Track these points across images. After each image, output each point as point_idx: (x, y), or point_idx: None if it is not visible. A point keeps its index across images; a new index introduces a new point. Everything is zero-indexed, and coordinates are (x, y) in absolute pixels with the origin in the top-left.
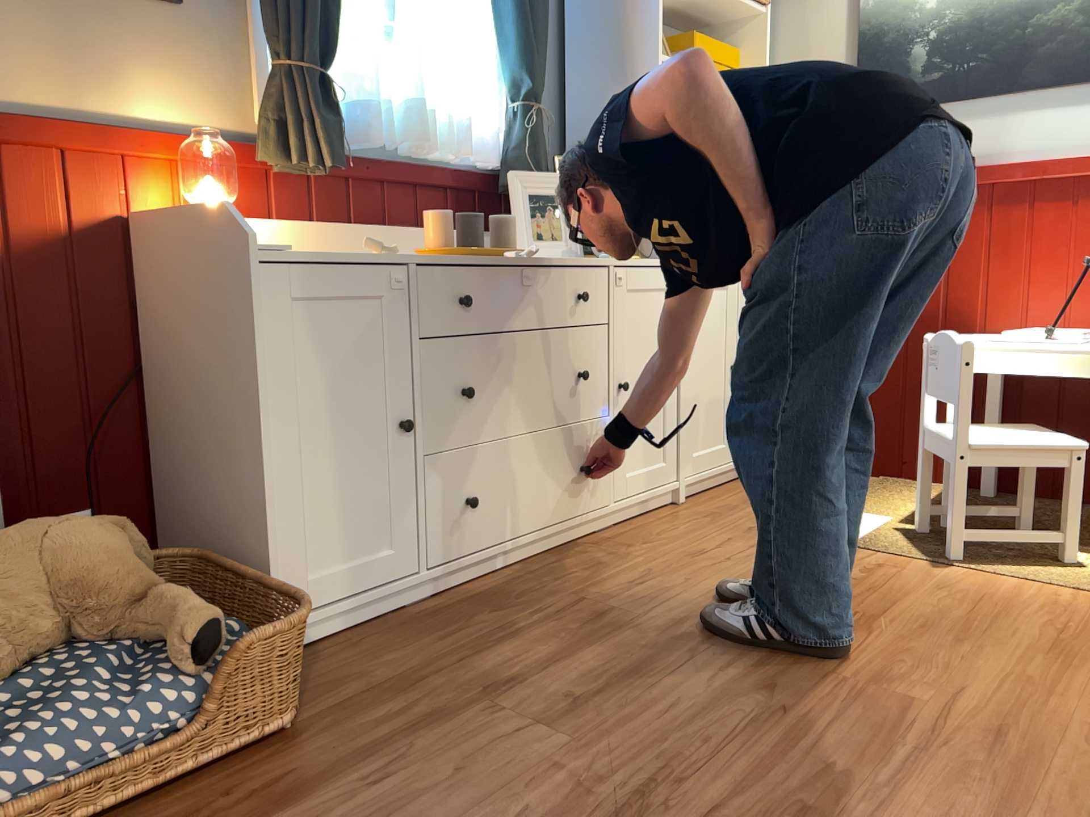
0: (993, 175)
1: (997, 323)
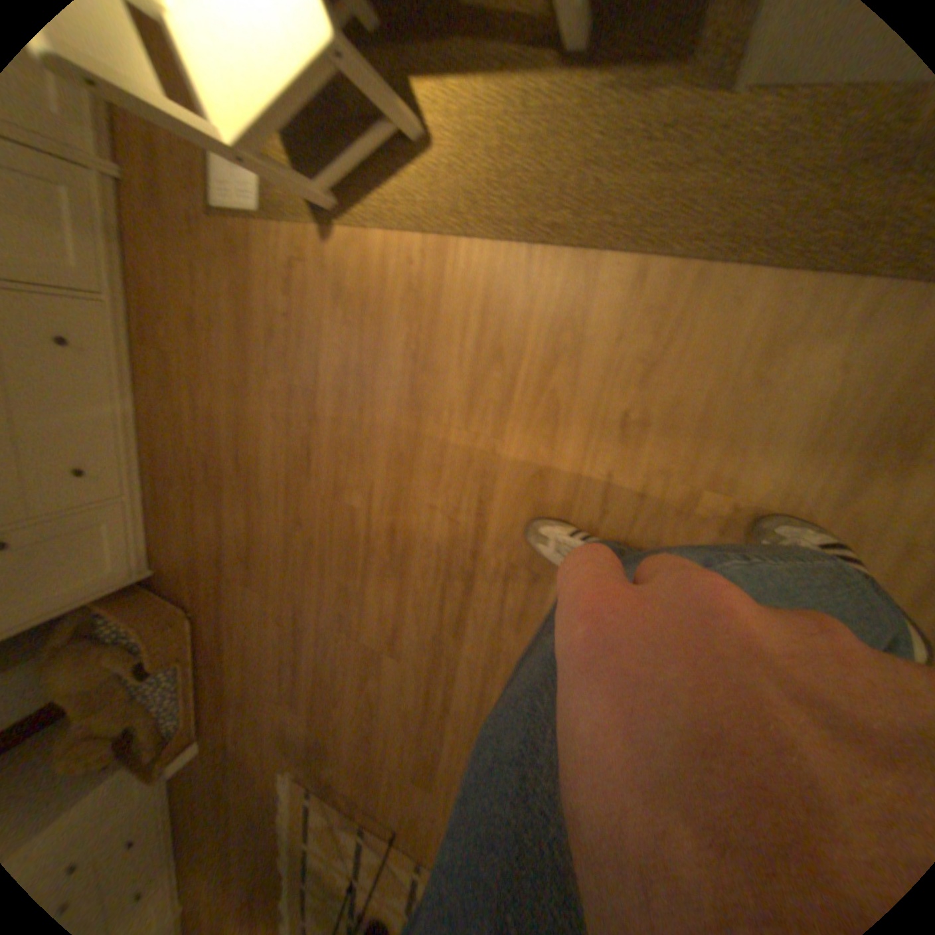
0: None
1: None
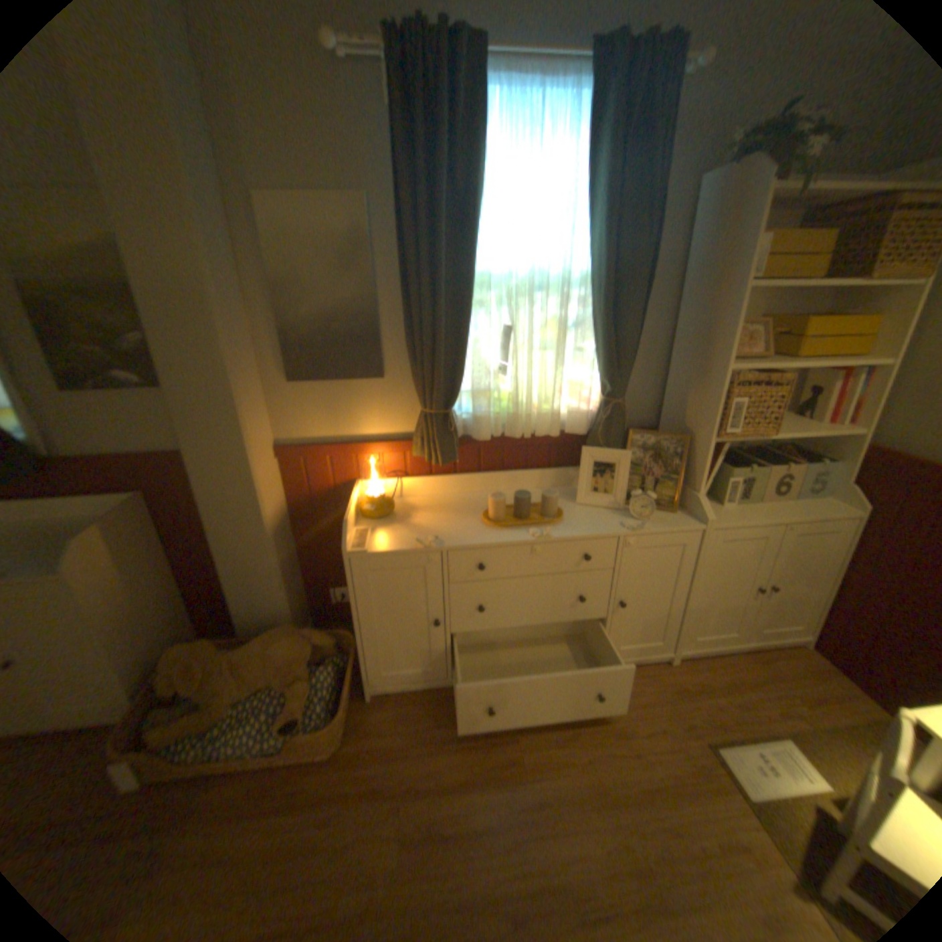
0: None
1: None
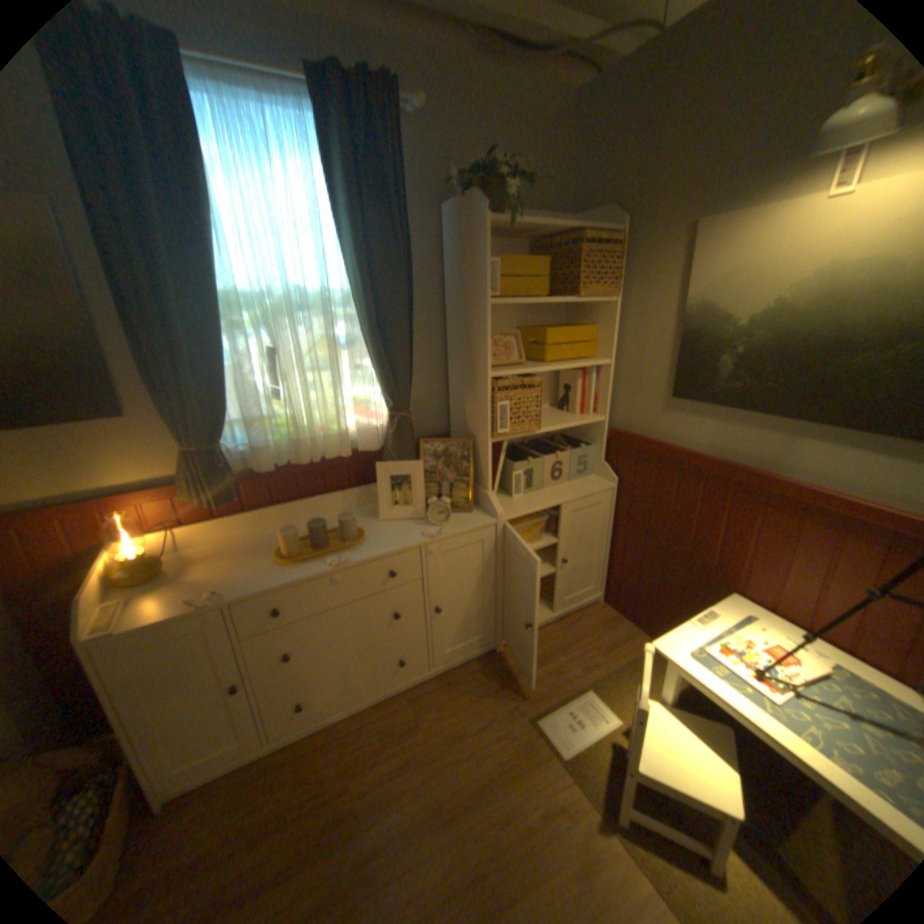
0: (773, 484)
1: (757, 594)
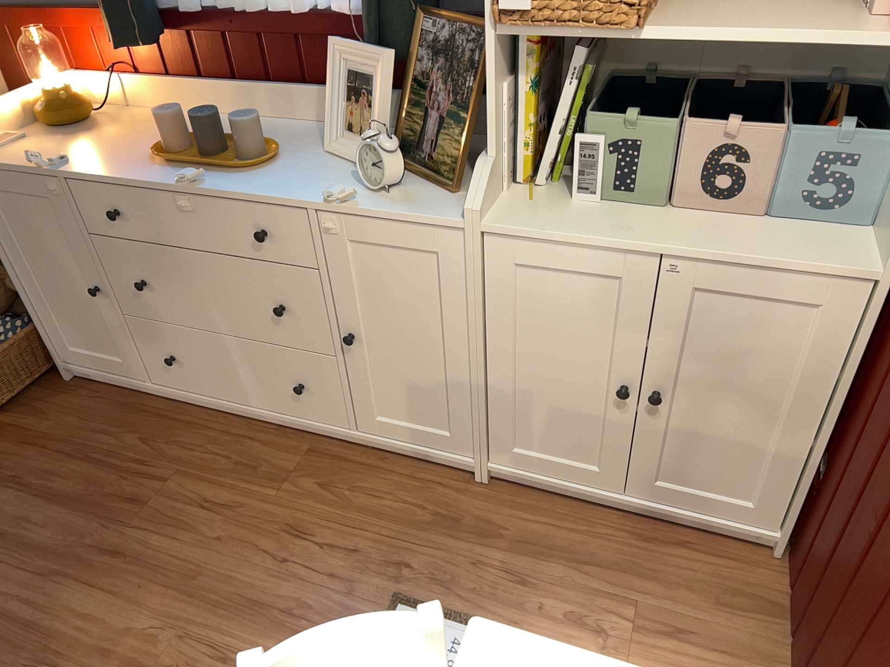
0: None
1: None
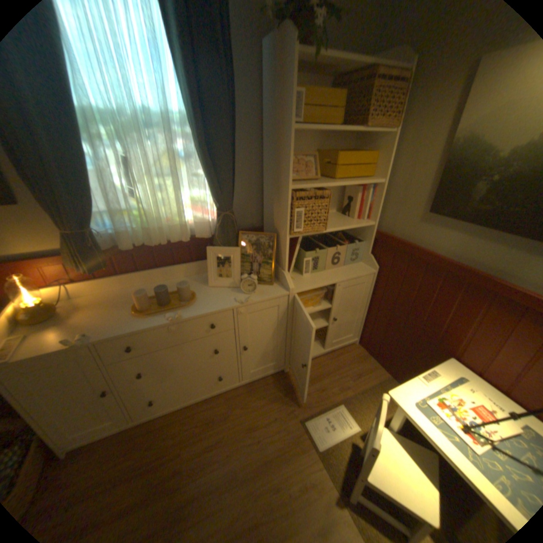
0: (502, 288)
1: (470, 361)
